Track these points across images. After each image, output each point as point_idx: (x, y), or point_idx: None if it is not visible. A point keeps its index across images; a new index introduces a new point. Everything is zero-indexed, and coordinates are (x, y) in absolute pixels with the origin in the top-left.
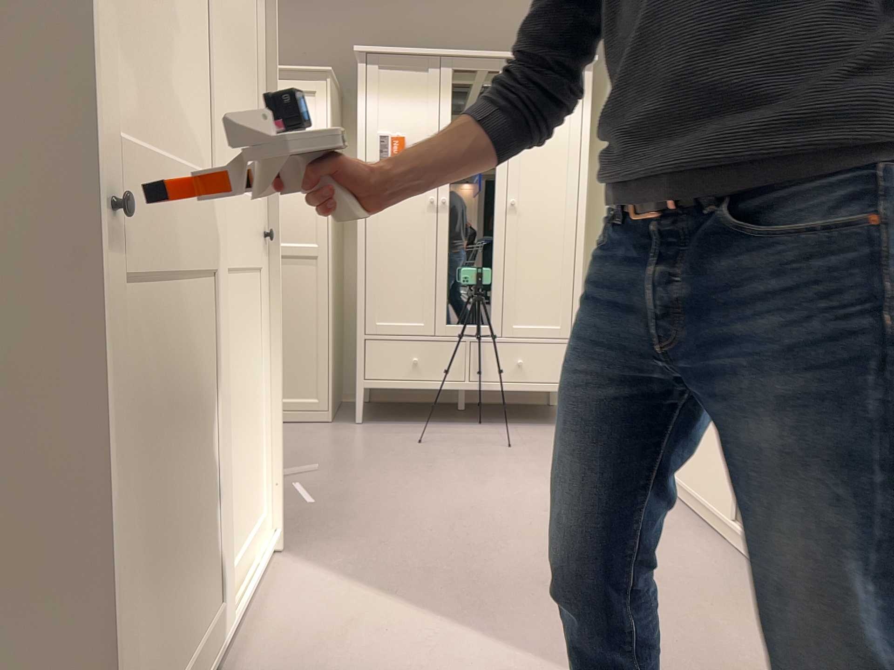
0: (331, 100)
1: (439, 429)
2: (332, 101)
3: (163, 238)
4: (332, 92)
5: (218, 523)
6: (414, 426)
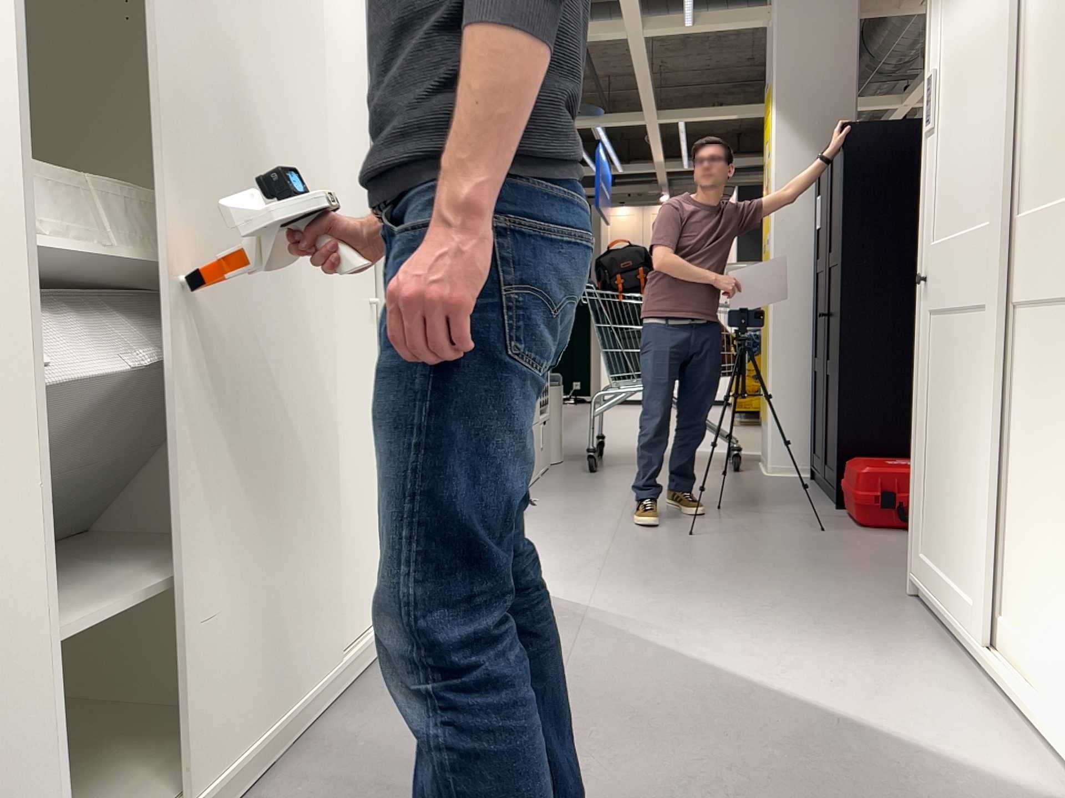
0: None
1: None
2: None
3: (947, 285)
4: None
5: (973, 526)
6: None
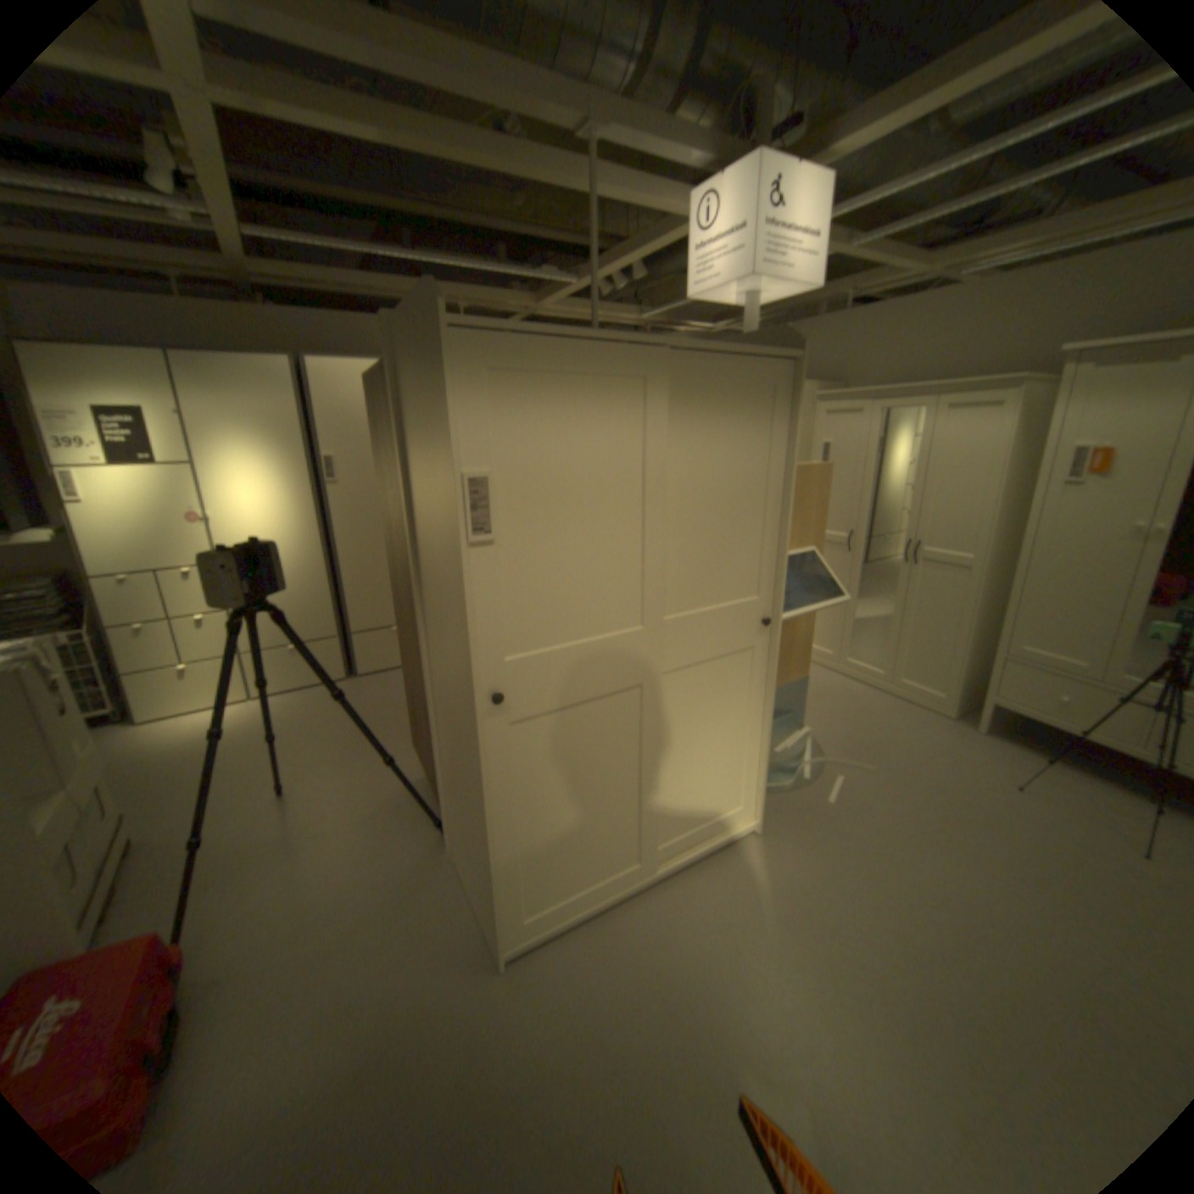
0: (1025, 407)
1: (1076, 784)
2: (1028, 407)
3: (572, 684)
4: (1030, 396)
5: (644, 819)
6: (1047, 765)
